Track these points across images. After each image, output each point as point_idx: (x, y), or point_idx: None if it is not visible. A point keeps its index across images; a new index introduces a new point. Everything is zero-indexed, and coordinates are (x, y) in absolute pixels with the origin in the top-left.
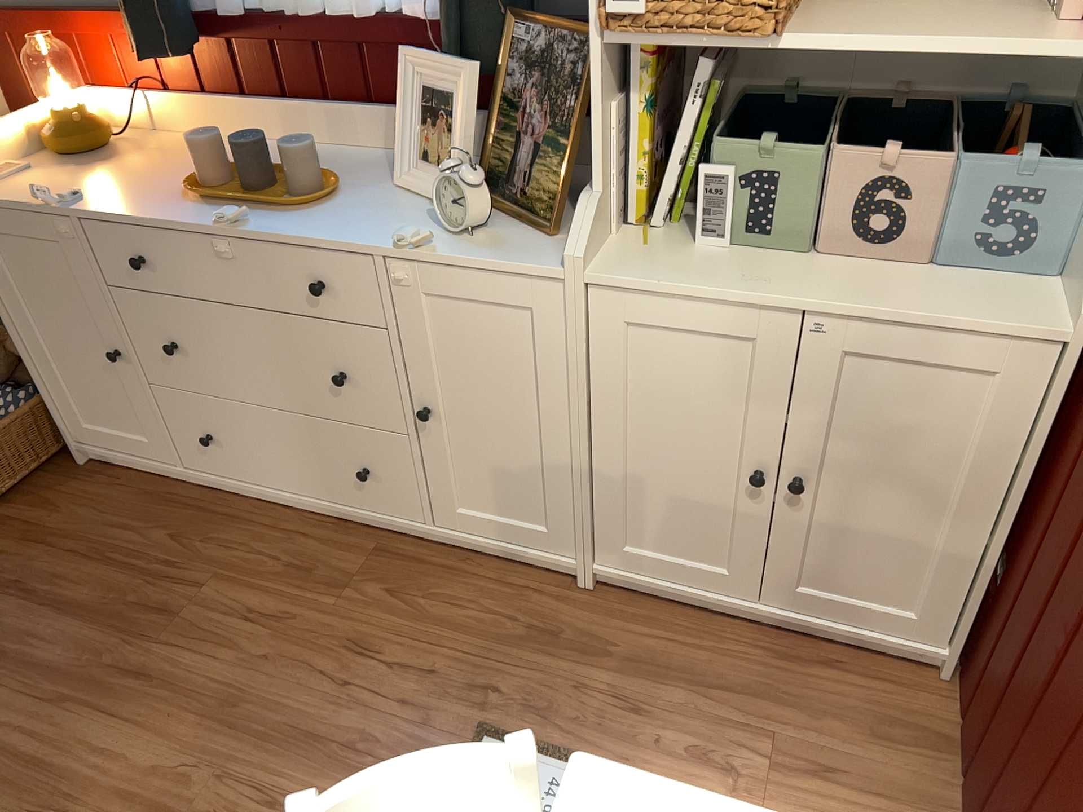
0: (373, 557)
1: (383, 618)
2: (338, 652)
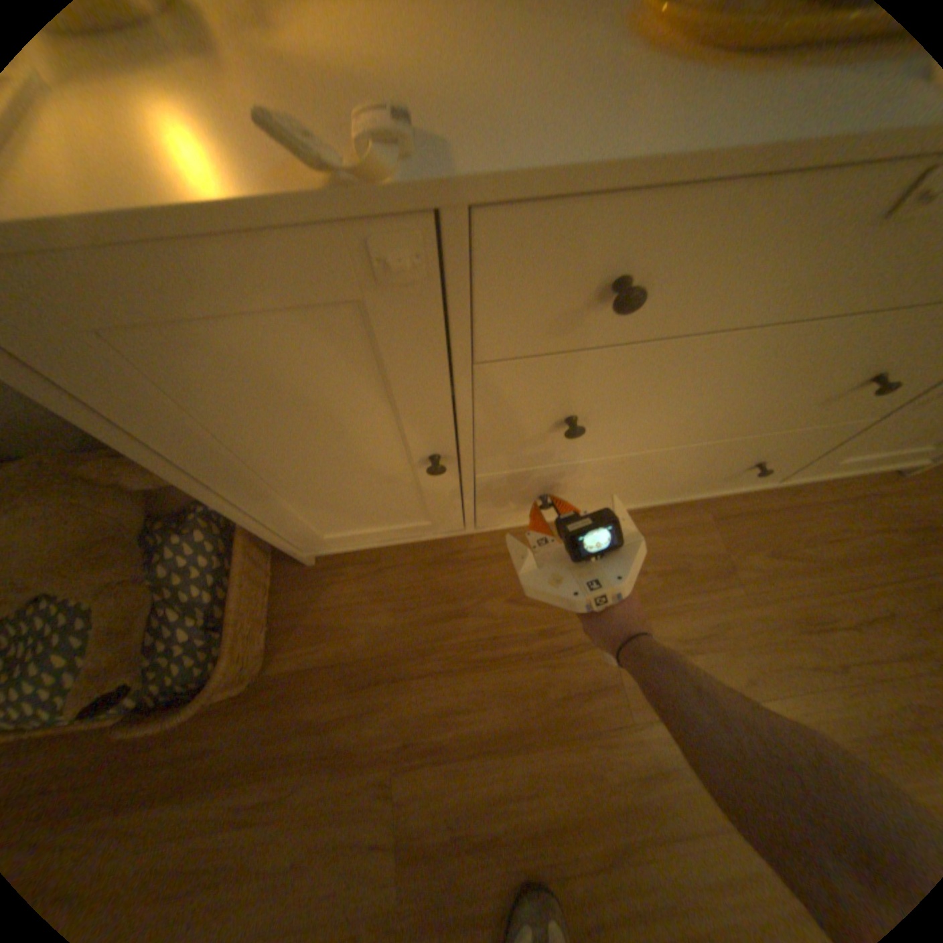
0: (723, 531)
1: (801, 590)
2: (805, 647)
